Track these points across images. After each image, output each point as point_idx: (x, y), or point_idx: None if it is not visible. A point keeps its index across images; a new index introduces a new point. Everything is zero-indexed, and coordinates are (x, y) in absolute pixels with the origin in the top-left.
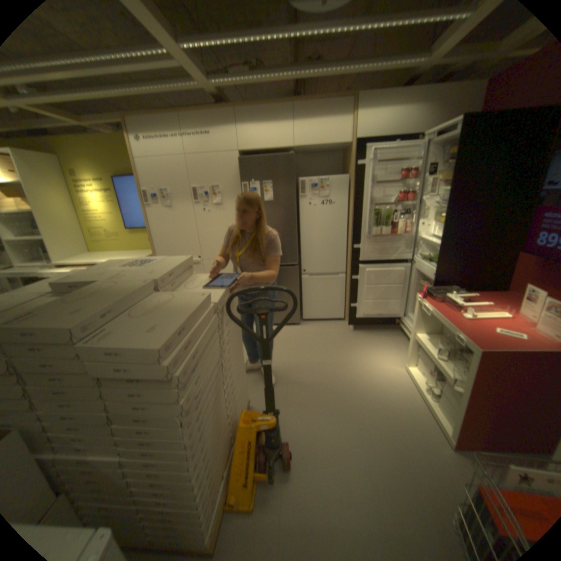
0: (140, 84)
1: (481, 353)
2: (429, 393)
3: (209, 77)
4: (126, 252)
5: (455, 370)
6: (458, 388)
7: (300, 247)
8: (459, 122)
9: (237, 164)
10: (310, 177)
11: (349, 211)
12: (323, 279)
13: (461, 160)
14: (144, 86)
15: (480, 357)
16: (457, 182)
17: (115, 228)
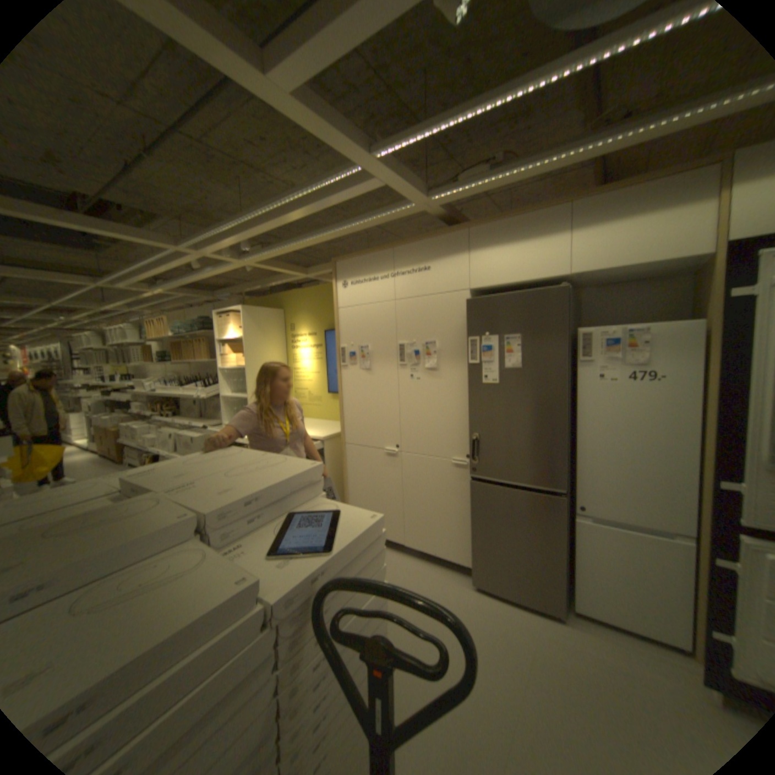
0: (349, 221)
1: None
2: None
3: (430, 195)
4: (323, 423)
5: None
6: None
7: (577, 459)
8: None
9: (466, 310)
10: (605, 327)
11: (709, 398)
12: (630, 538)
13: None
14: (352, 223)
15: None
16: None
17: (319, 392)
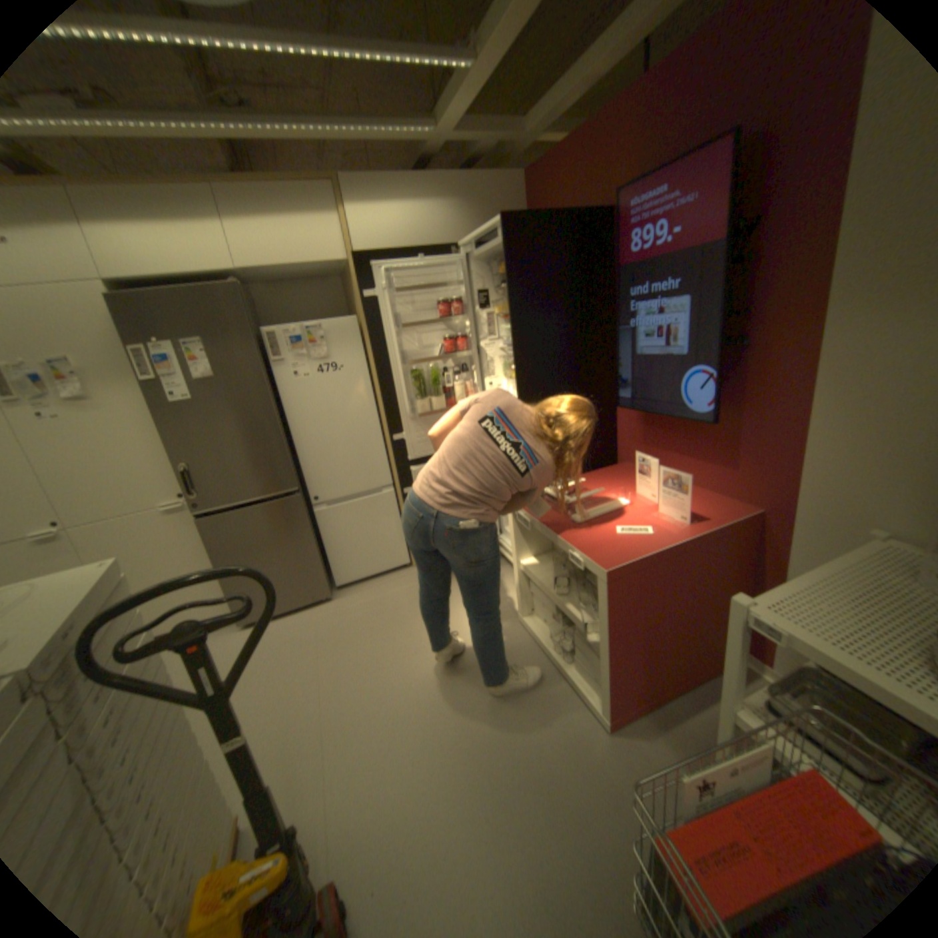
0: None
1: (605, 575)
2: (558, 652)
3: None
4: None
5: (582, 606)
6: (591, 635)
7: (298, 456)
8: (498, 227)
9: (108, 310)
10: (285, 326)
11: (373, 379)
12: (355, 505)
13: (514, 284)
14: None
15: (605, 582)
16: (517, 317)
17: None
